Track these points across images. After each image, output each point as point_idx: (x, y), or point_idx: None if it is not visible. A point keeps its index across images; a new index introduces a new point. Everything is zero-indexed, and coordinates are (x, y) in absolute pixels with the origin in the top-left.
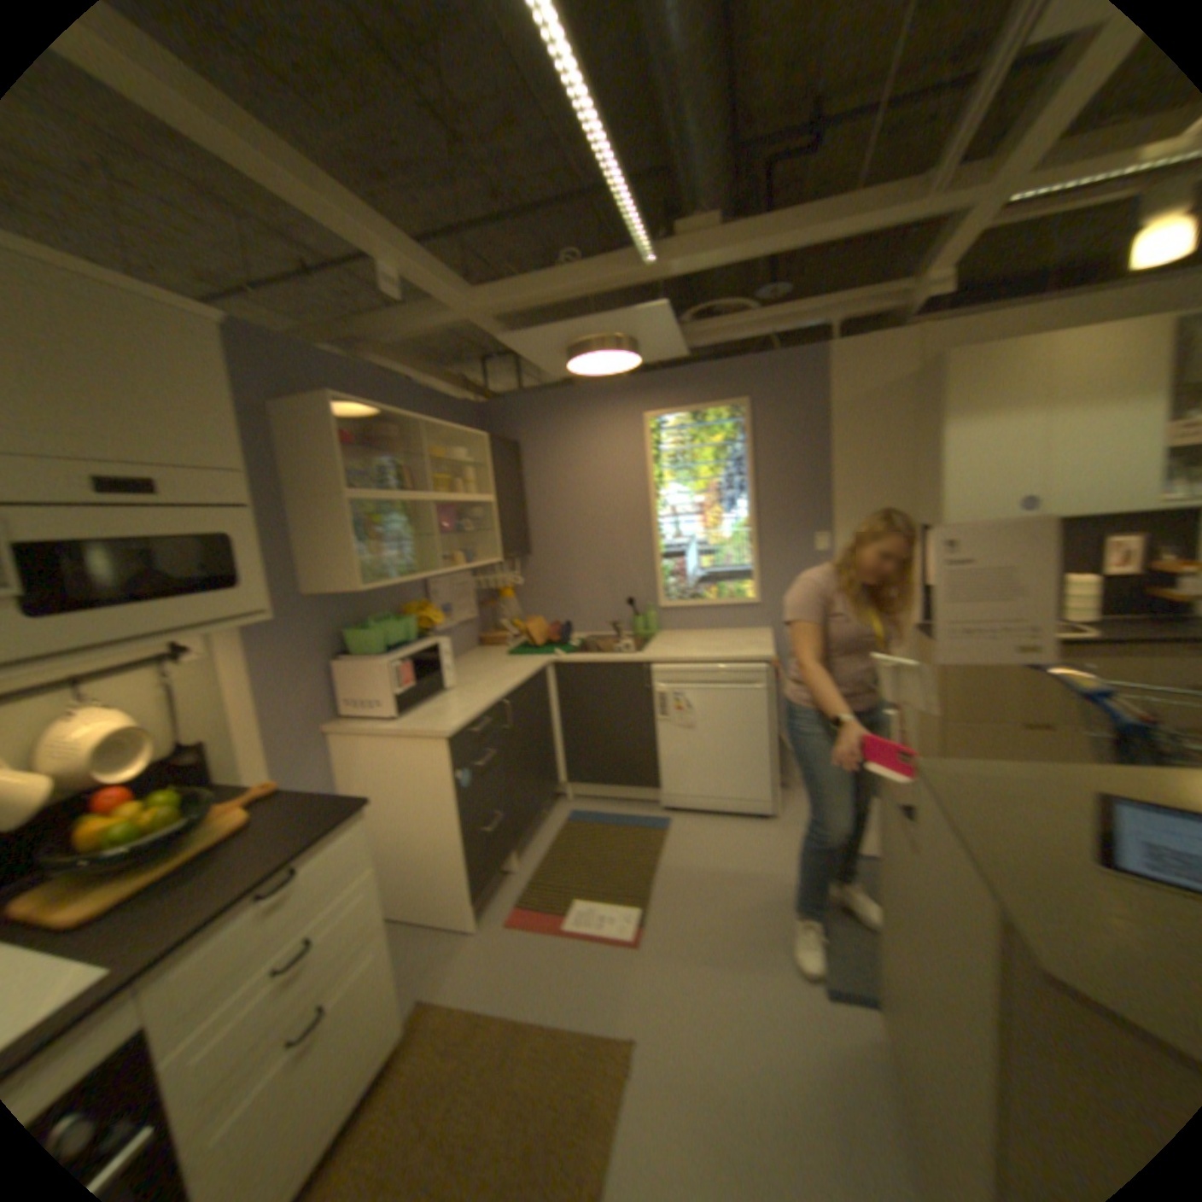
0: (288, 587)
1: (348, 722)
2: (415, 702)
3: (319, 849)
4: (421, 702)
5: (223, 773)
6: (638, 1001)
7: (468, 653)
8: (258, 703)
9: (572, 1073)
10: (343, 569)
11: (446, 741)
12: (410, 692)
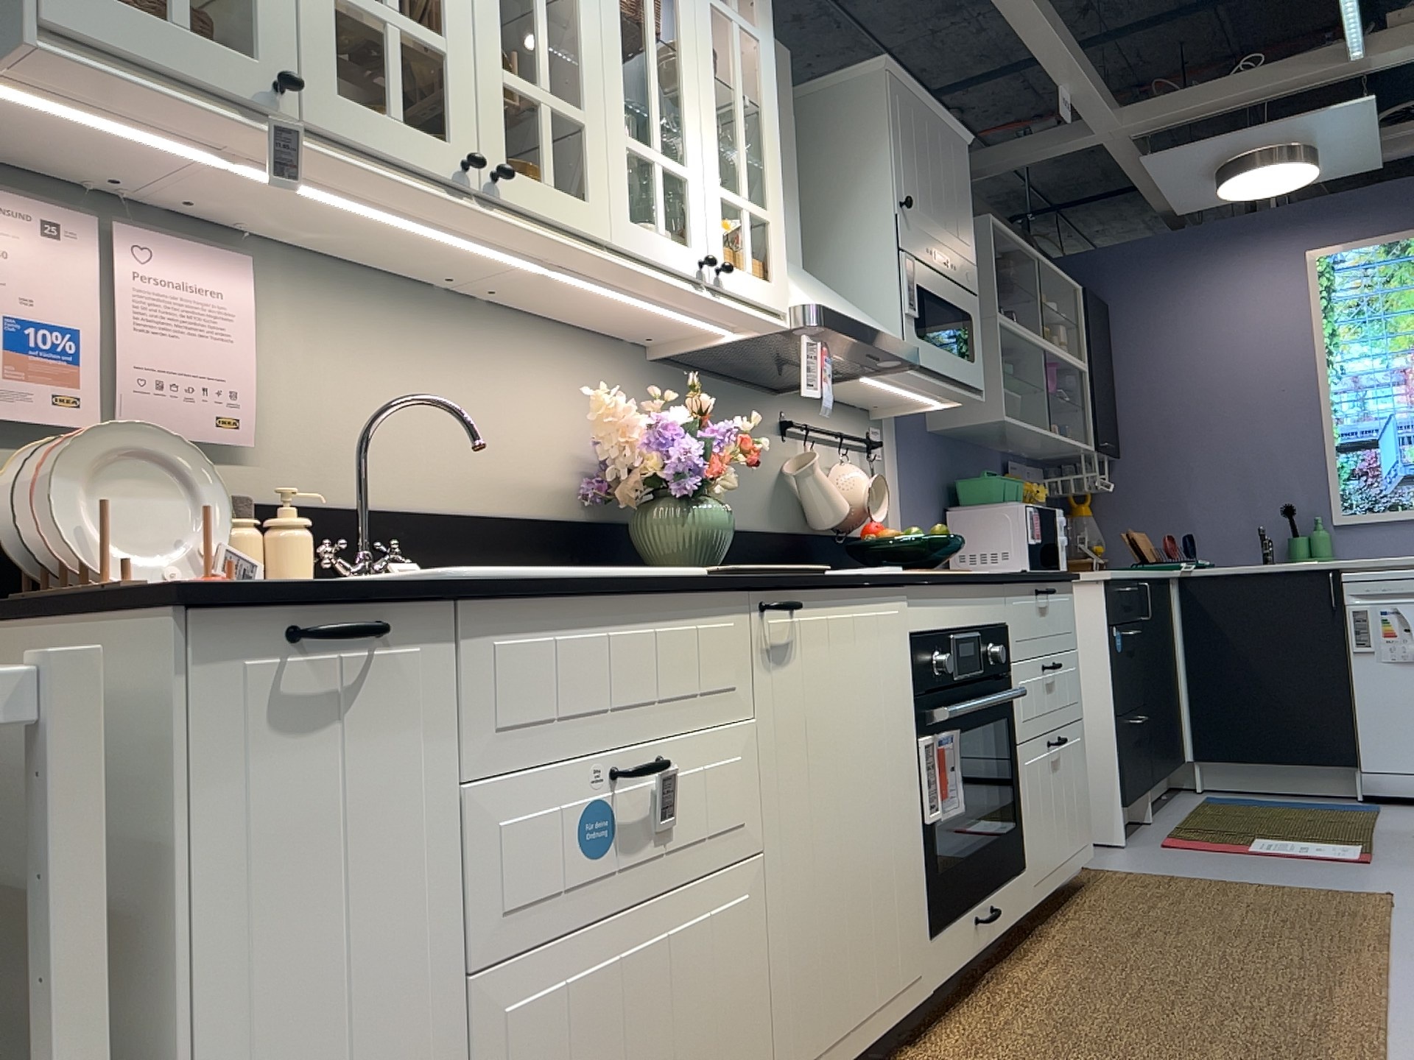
0: (922, 417)
1: None
2: (1040, 564)
3: (1057, 588)
4: None
5: None
6: (1383, 880)
7: None
8: (905, 524)
9: (1316, 898)
10: (983, 398)
11: (1100, 587)
12: (1039, 547)
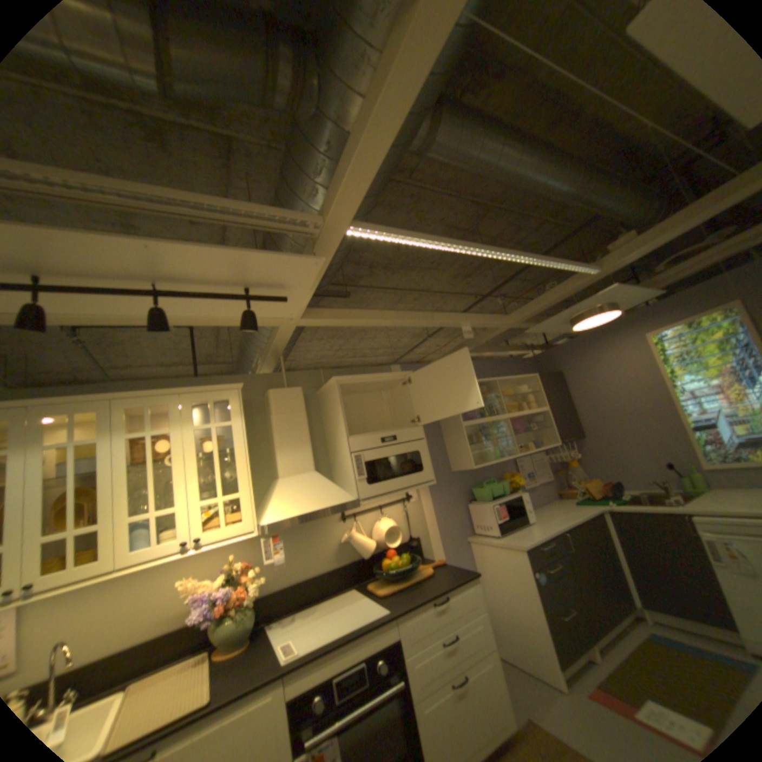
0: (444, 469)
1: (477, 537)
2: (509, 530)
3: (457, 592)
4: (514, 531)
5: (425, 553)
6: None
7: (549, 504)
8: (436, 523)
9: None
10: (464, 459)
11: (524, 553)
12: (505, 523)
